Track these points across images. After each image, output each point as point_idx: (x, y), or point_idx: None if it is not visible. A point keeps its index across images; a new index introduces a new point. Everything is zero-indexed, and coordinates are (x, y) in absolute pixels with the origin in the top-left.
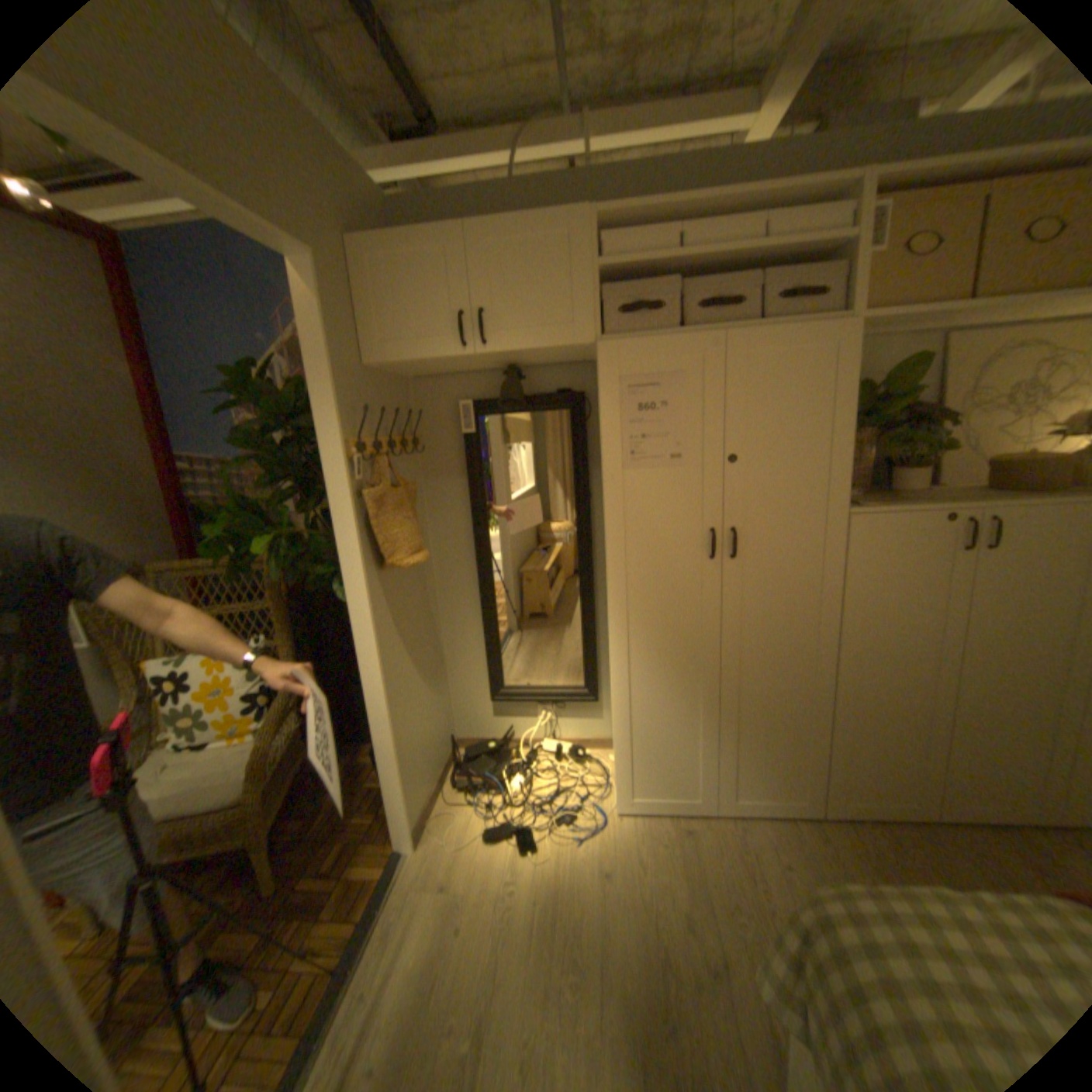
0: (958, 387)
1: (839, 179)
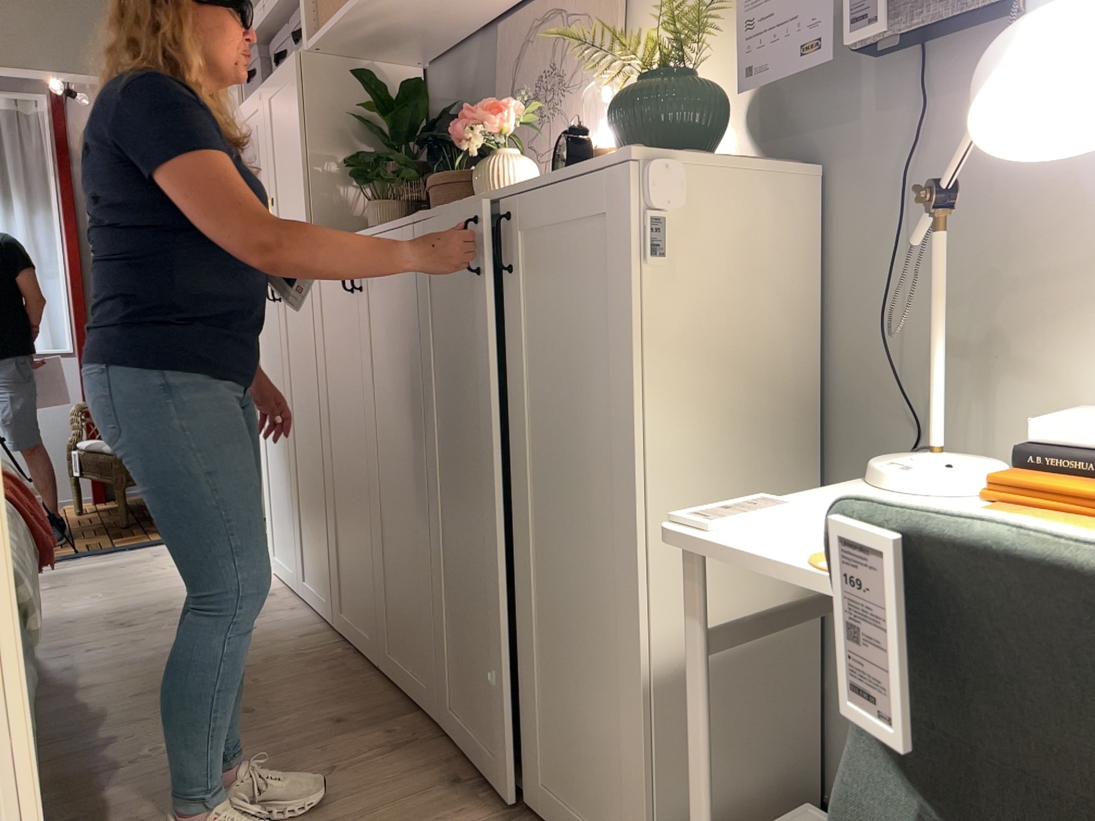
0: (501, 92)
1: None
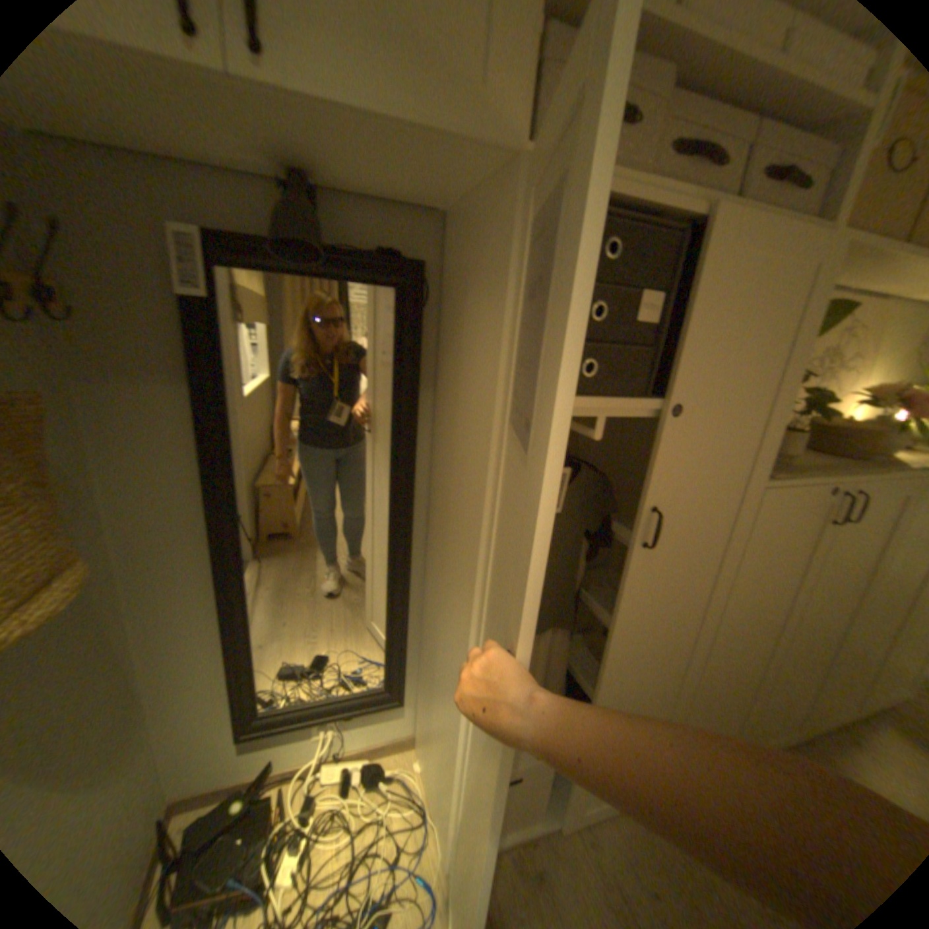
0: None
1: None
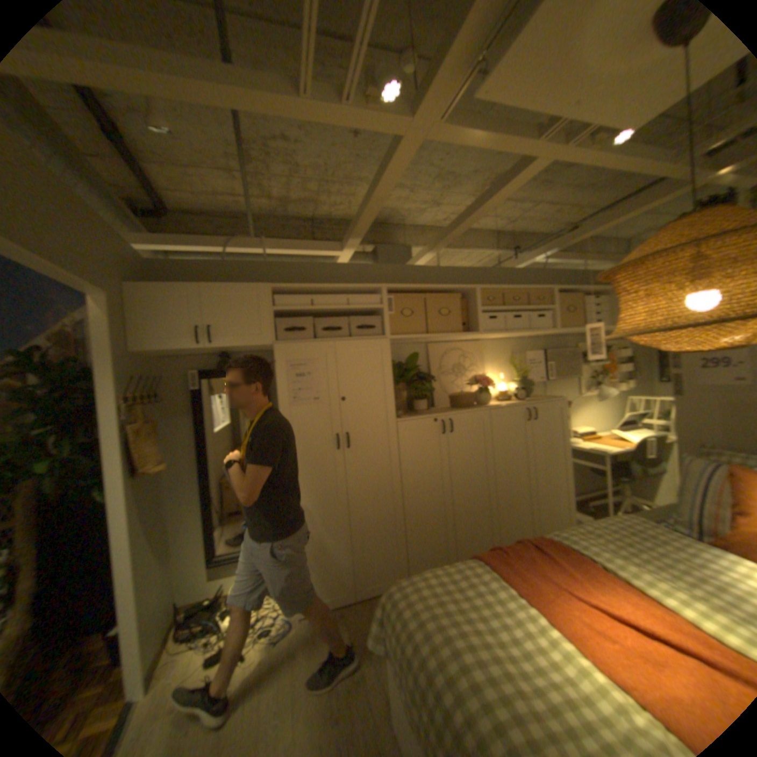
0: (433, 365)
1: (372, 286)
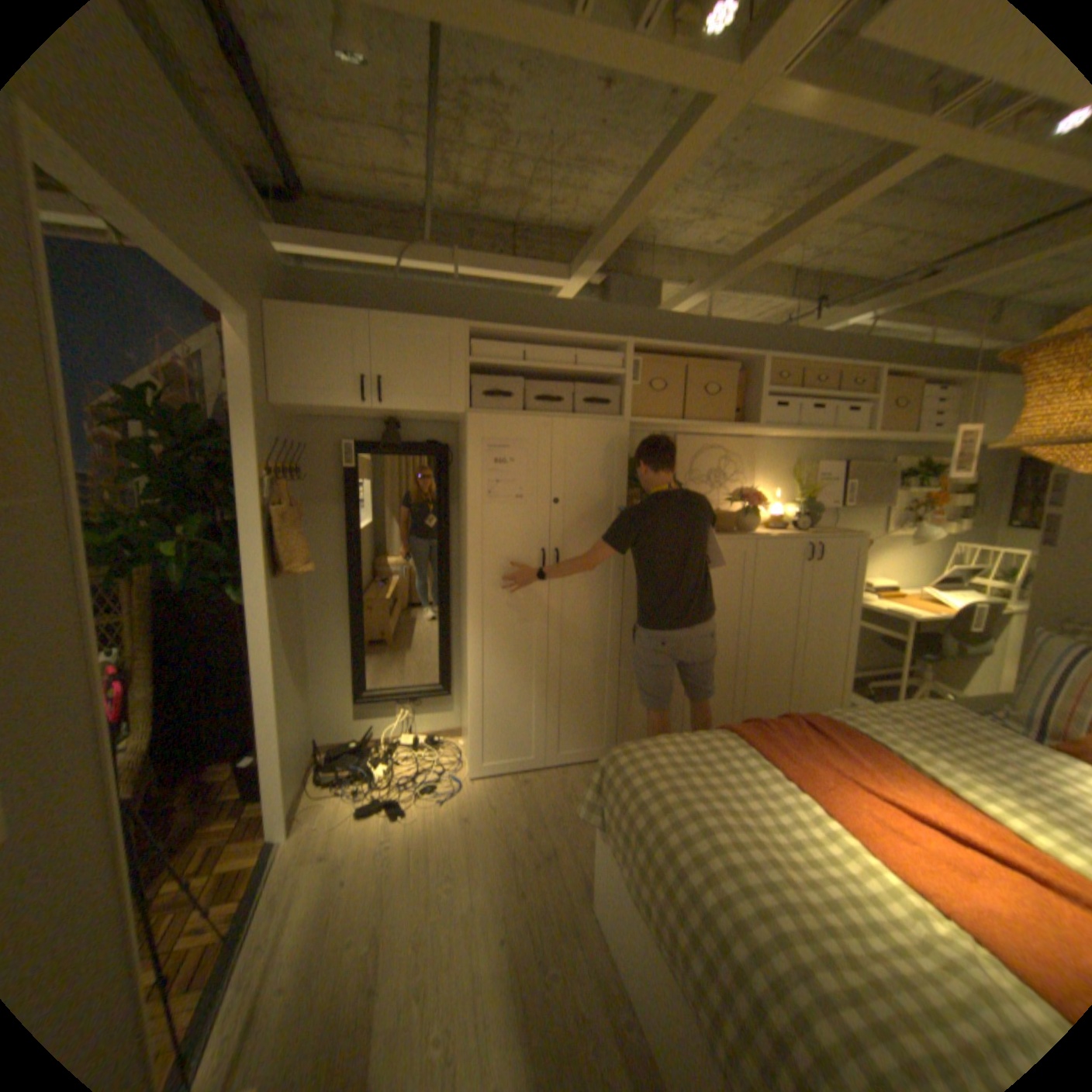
0: (682, 468)
1: (615, 340)
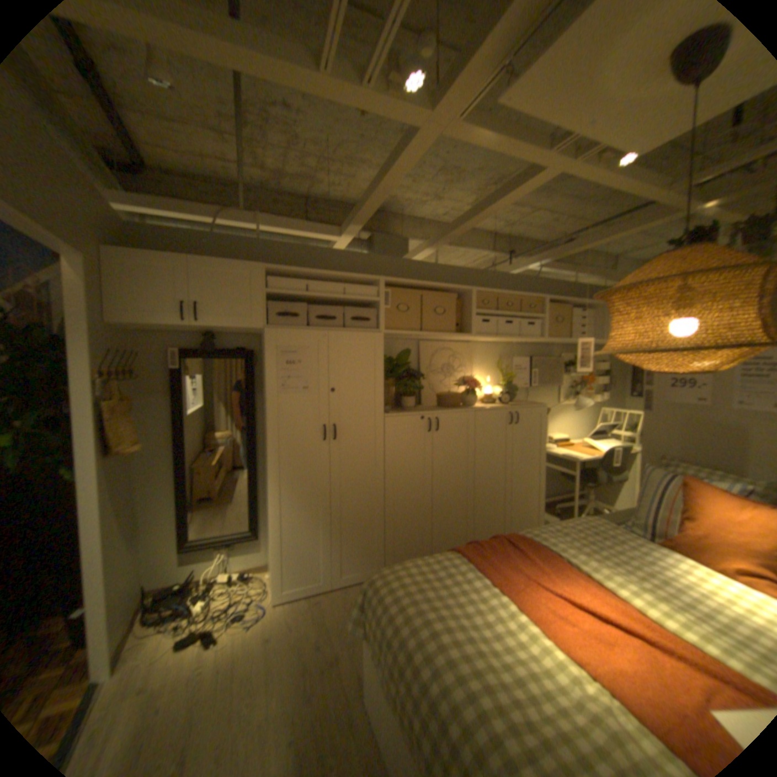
0: (423, 363)
1: (370, 278)
